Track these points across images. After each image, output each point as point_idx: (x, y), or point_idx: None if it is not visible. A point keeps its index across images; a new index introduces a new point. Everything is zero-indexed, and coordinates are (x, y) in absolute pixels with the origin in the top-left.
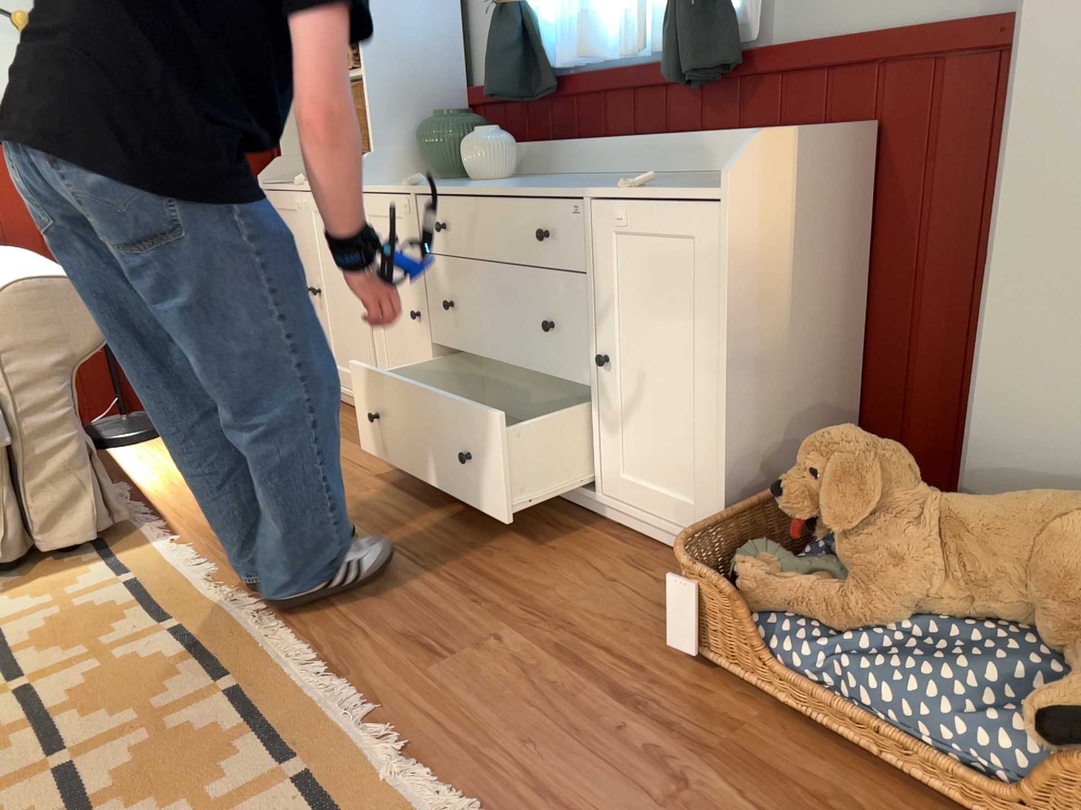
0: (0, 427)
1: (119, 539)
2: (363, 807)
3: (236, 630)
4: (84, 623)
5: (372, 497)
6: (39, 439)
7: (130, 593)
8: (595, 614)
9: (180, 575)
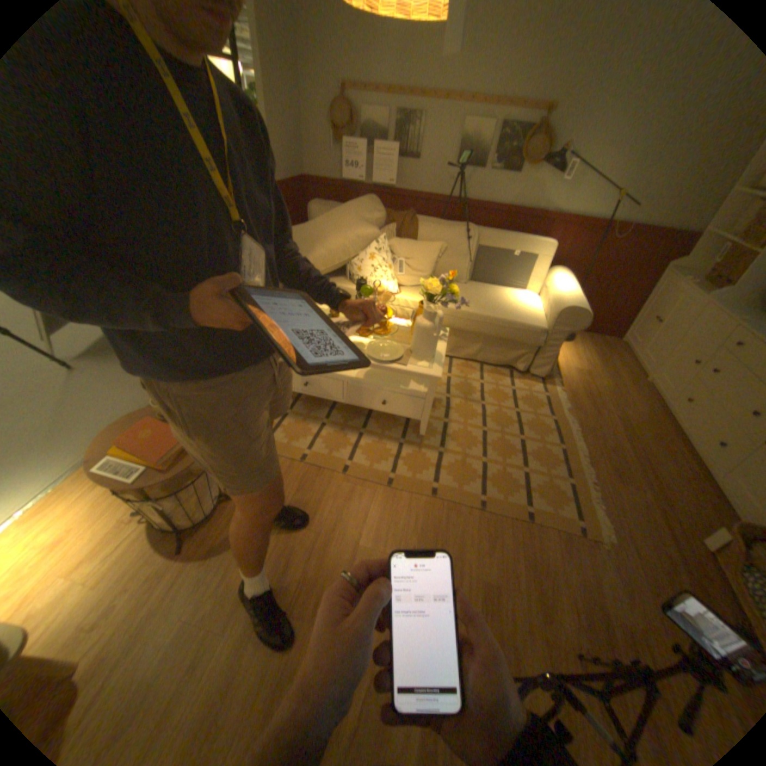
0: (542, 342)
1: (547, 380)
2: (584, 505)
3: (570, 433)
4: (533, 403)
5: (629, 414)
6: (548, 348)
7: (546, 402)
8: (684, 513)
9: (560, 404)
